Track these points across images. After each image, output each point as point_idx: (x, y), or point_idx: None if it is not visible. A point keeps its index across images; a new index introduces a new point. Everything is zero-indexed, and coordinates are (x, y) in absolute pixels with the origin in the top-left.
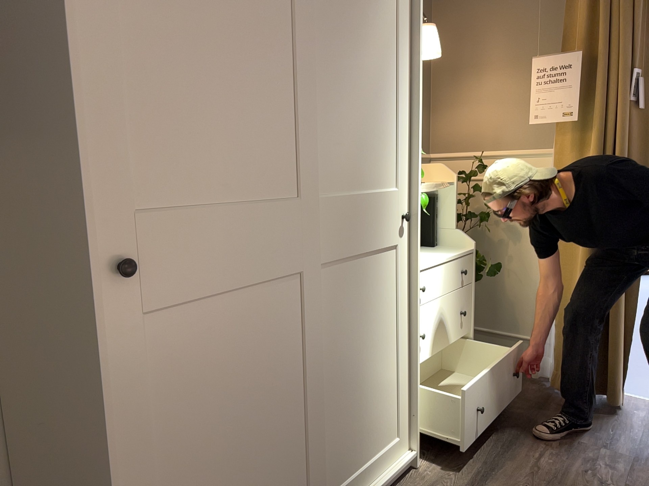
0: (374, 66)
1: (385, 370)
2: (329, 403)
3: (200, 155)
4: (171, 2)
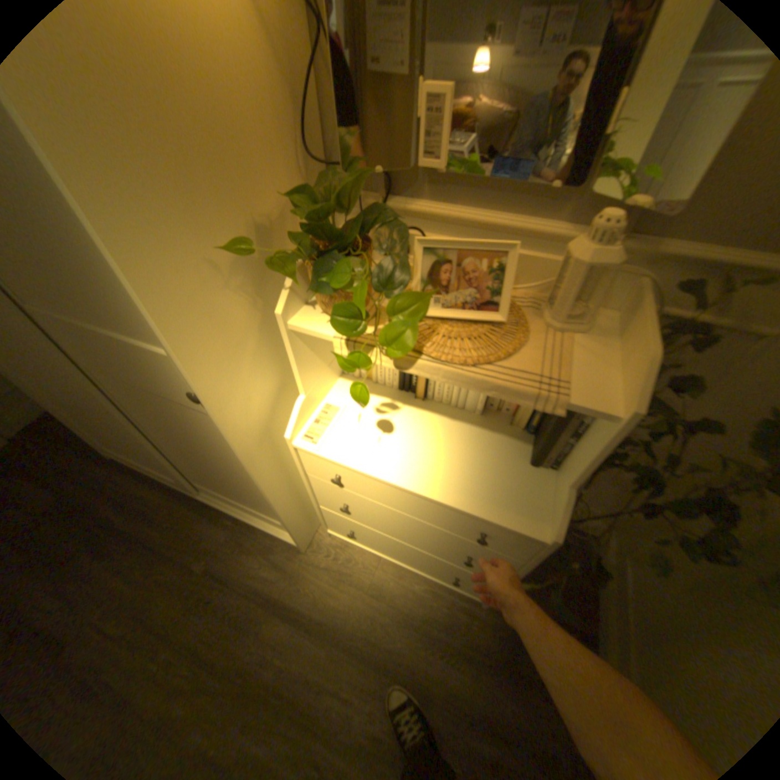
0: None
1: (243, 485)
2: (172, 453)
3: None
4: None
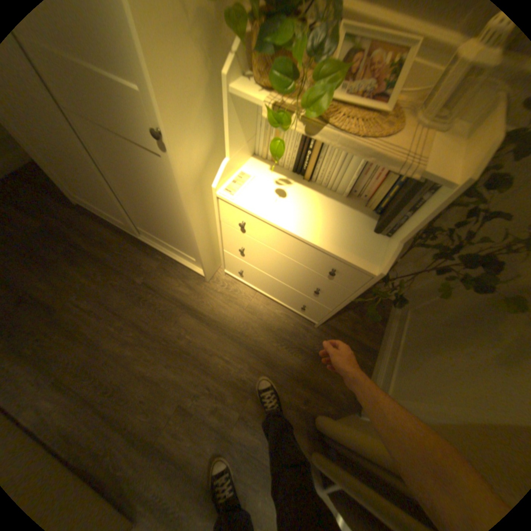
0: None
1: (175, 227)
2: (126, 199)
3: None
4: None
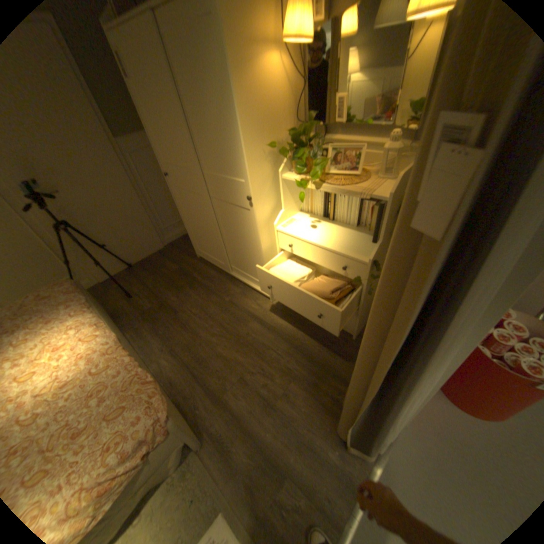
0: (214, 104)
1: (254, 257)
2: (229, 244)
3: (168, 151)
4: (147, 106)
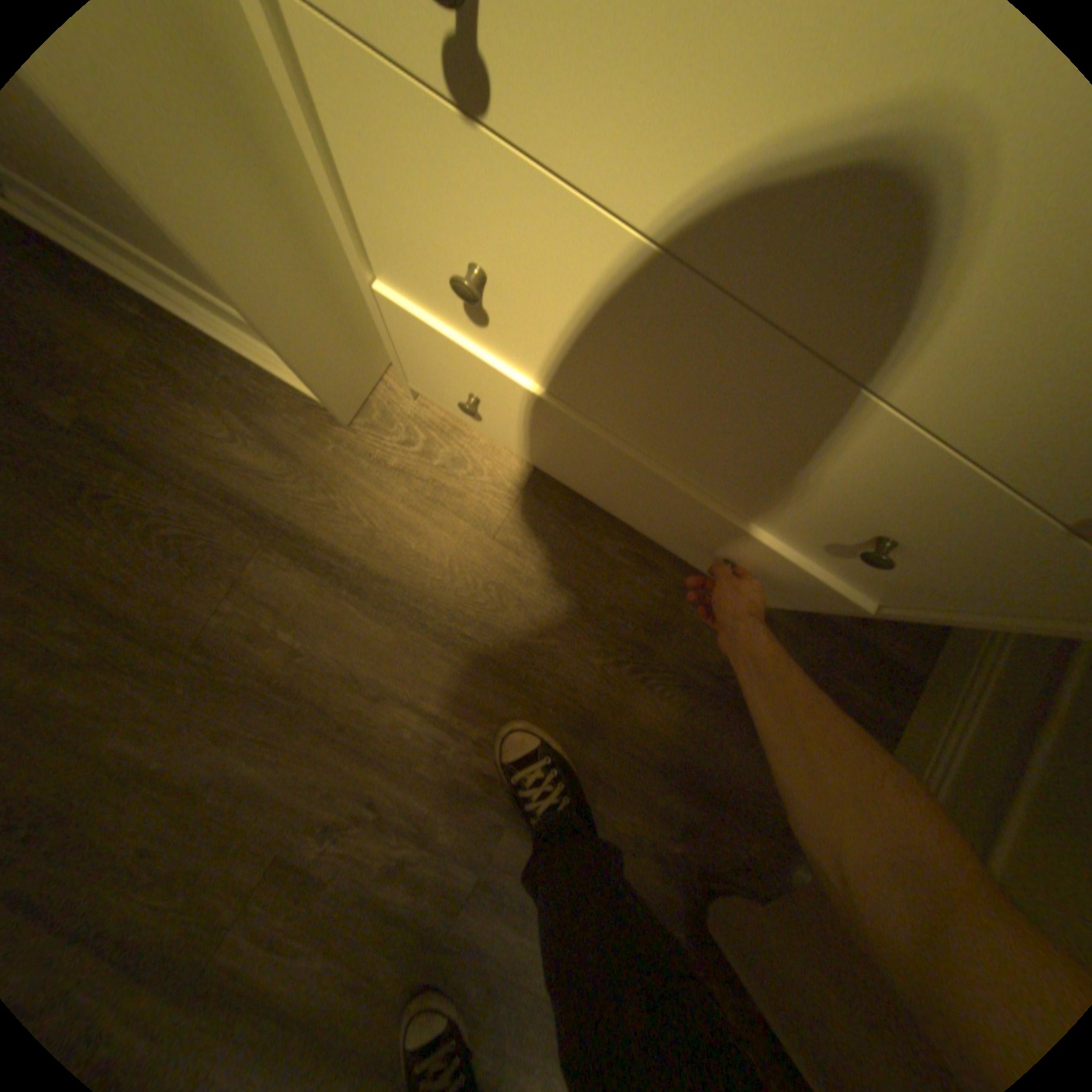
0: None
1: None
2: None
3: None
4: None
